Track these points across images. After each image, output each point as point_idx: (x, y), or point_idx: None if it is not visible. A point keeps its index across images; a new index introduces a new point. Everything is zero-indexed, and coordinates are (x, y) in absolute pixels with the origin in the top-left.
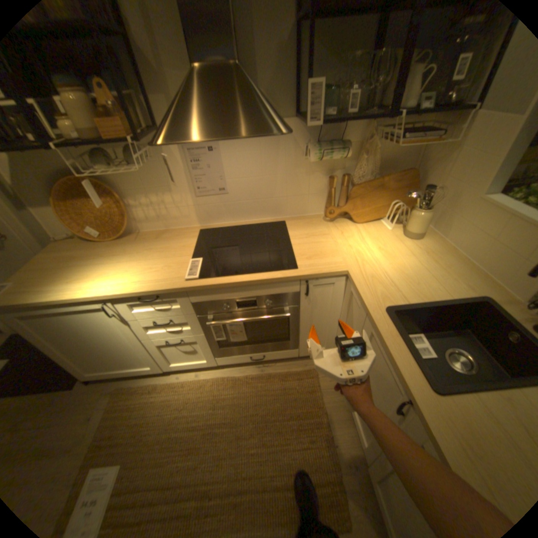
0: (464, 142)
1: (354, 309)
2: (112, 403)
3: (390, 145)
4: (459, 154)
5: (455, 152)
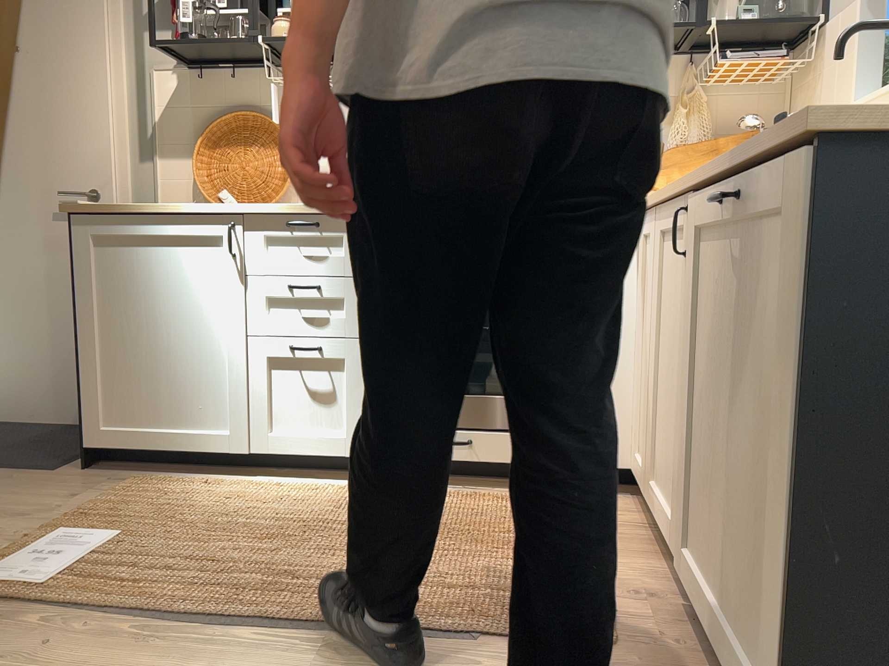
0: (819, 69)
1: (650, 265)
2: (128, 485)
3: (723, 105)
4: (818, 86)
5: (815, 87)
